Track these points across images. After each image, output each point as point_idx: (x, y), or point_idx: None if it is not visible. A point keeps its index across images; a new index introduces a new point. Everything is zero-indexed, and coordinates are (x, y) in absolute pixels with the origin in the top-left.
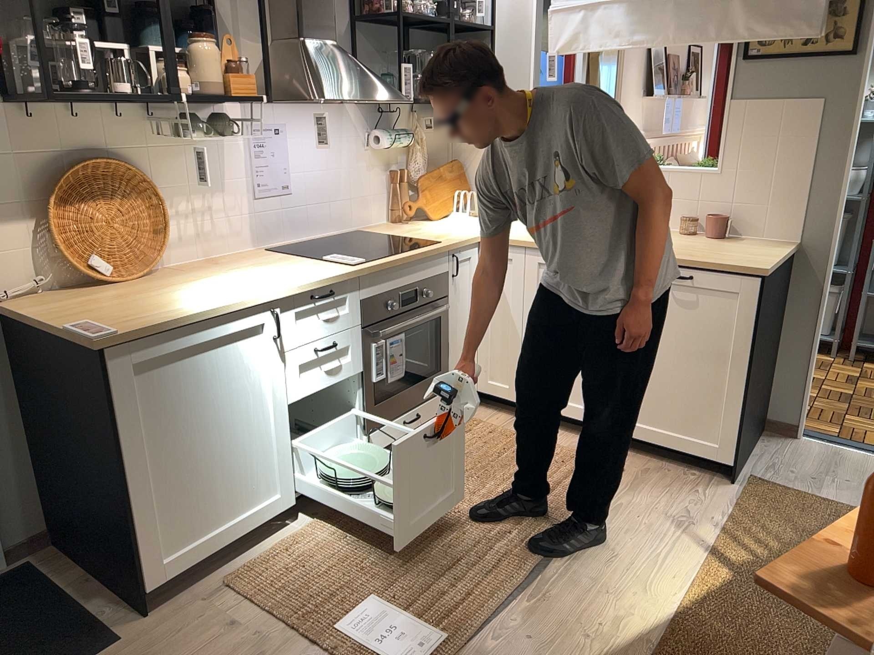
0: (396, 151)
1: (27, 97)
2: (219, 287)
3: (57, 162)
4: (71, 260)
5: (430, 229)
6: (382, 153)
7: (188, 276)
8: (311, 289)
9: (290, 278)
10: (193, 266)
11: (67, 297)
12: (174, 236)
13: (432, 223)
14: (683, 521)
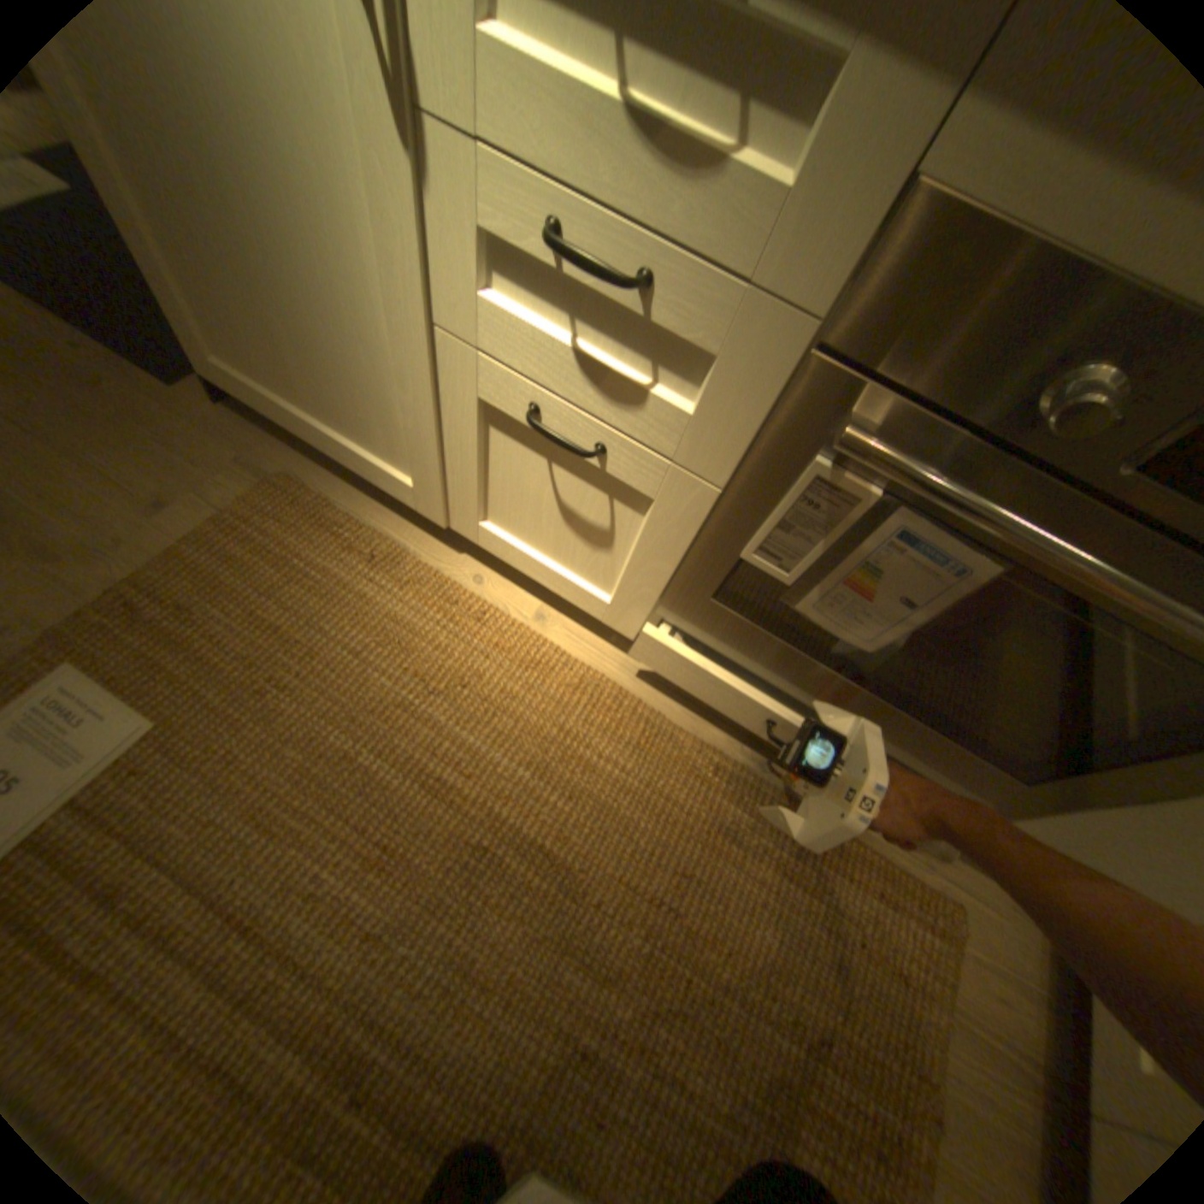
0: None
1: None
2: None
3: None
4: None
5: None
6: None
7: None
8: None
9: None
10: None
11: None
12: None
13: None
14: None
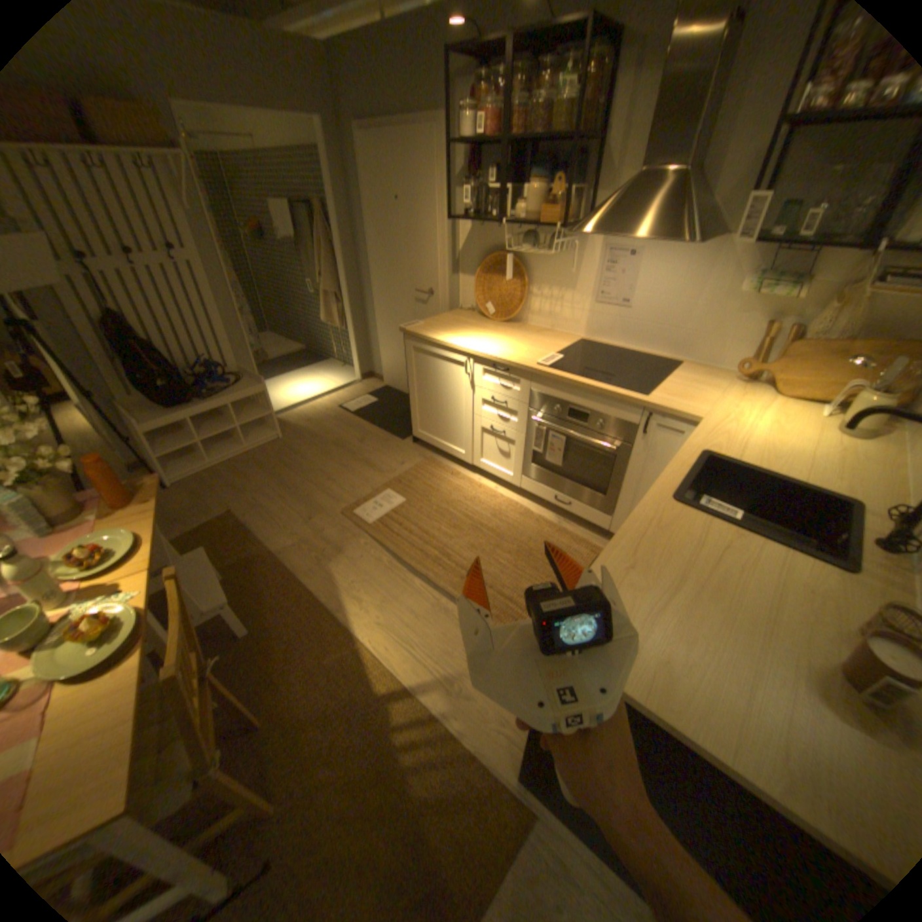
0: (802, 301)
1: (482, 215)
2: (479, 337)
3: (491, 250)
4: (475, 300)
5: (720, 393)
6: (774, 298)
7: (509, 329)
8: (492, 360)
9: (500, 350)
10: (532, 328)
11: (466, 316)
12: (536, 307)
13: (762, 395)
14: (452, 685)
